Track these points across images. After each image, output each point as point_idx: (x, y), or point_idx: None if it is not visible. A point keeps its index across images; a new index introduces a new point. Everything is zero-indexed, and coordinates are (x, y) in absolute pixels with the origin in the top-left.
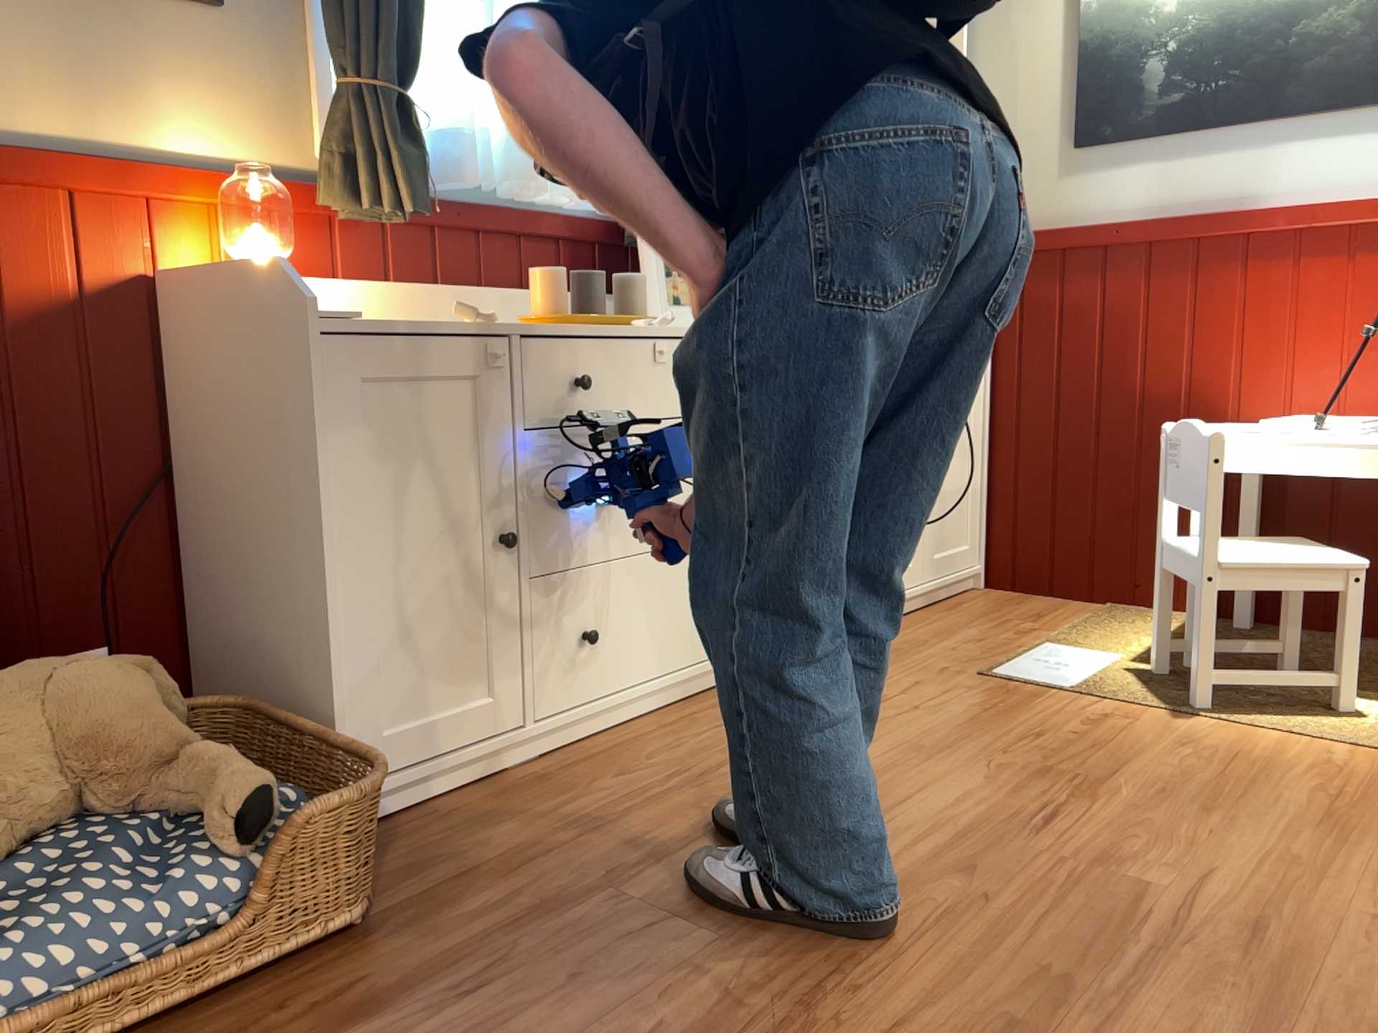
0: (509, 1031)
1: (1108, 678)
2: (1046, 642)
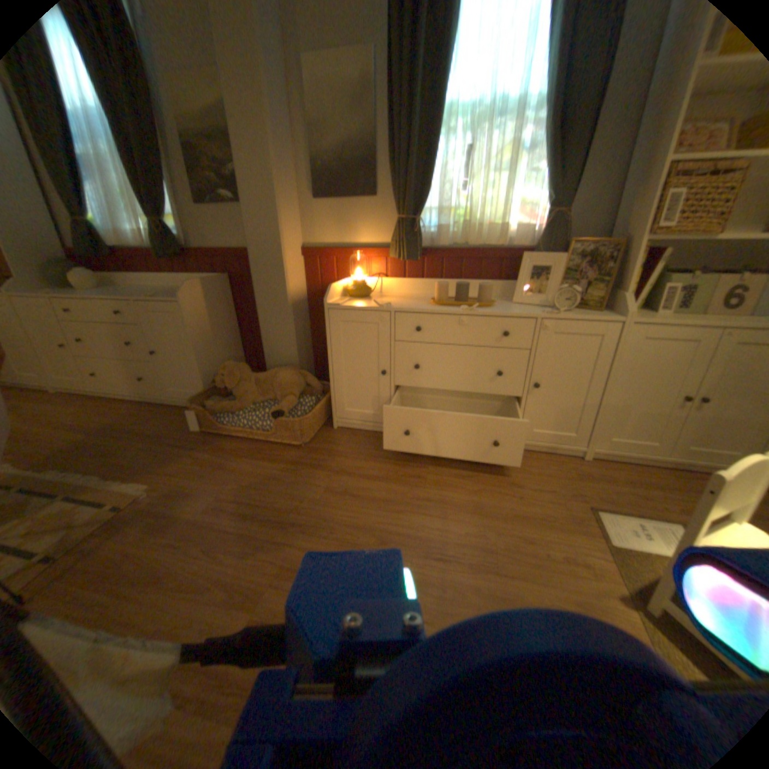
0: (272, 482)
1: (650, 562)
2: (680, 526)
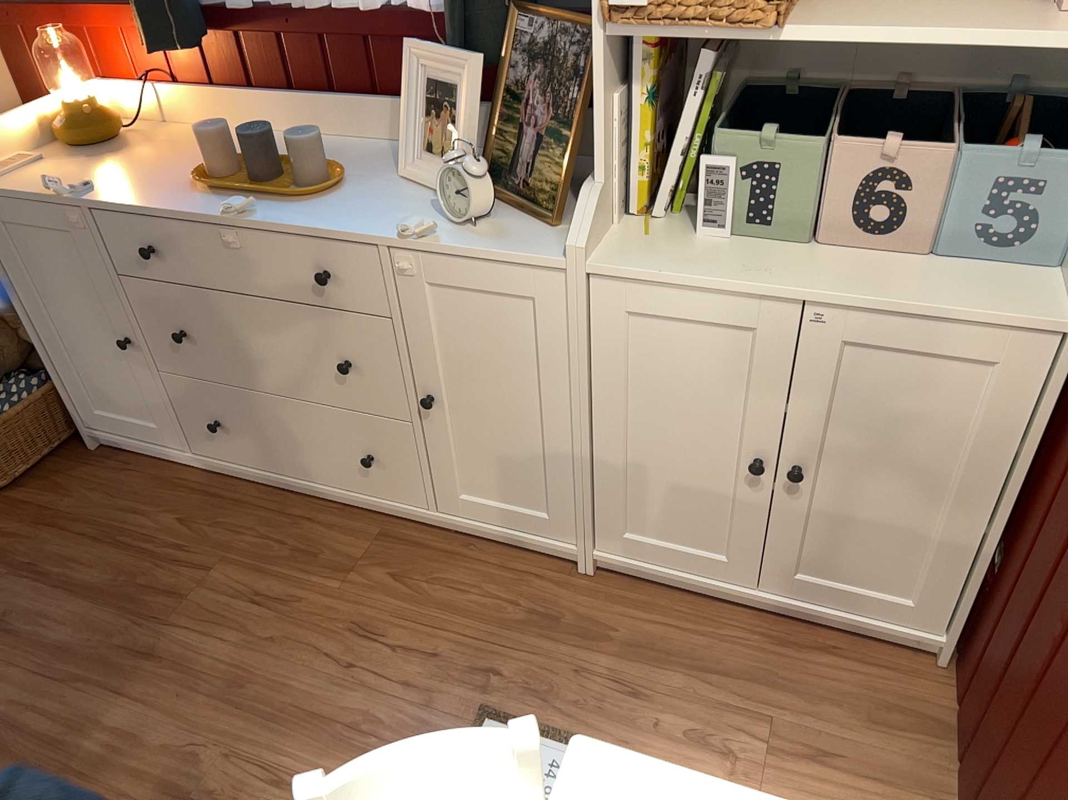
0: None
1: None
2: None
